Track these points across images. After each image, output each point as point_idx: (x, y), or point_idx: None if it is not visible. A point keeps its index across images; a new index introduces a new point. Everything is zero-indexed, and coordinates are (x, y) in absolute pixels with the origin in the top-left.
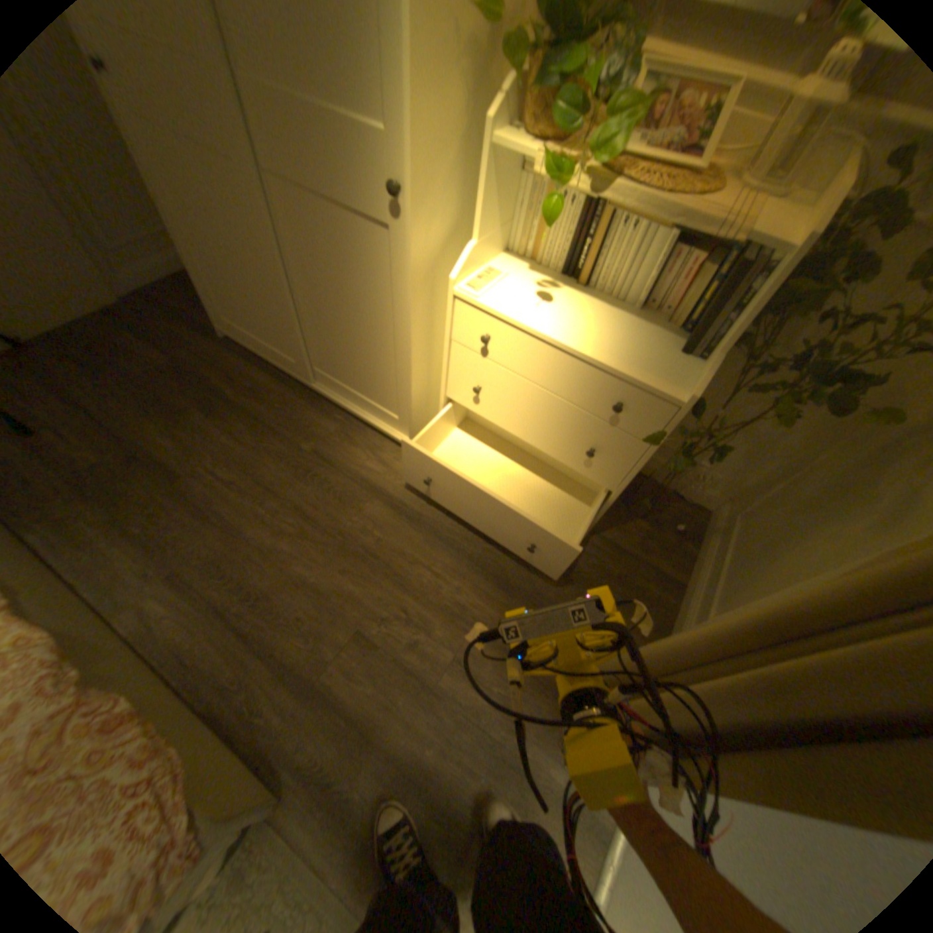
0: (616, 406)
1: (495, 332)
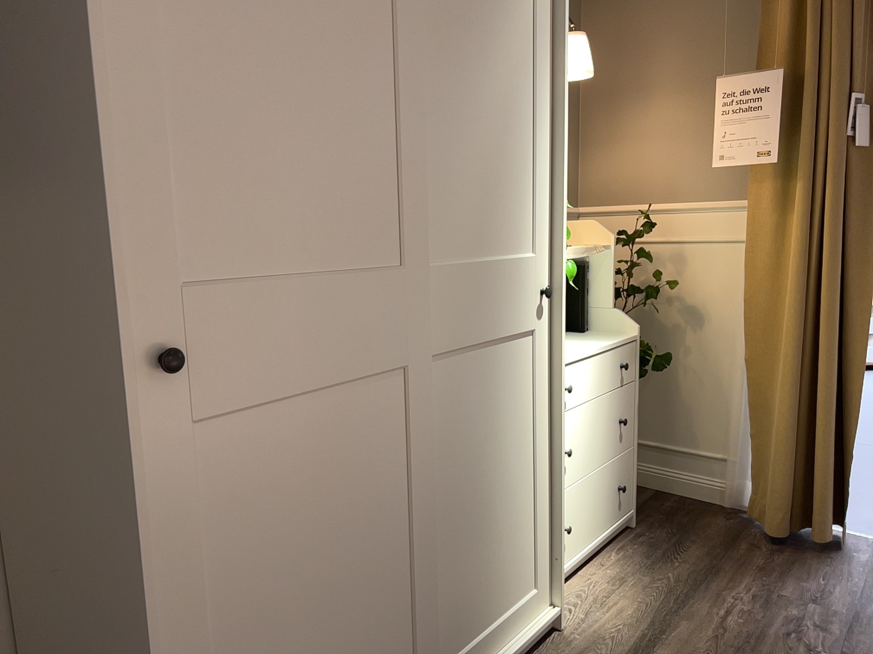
0: (628, 366)
1: (569, 379)
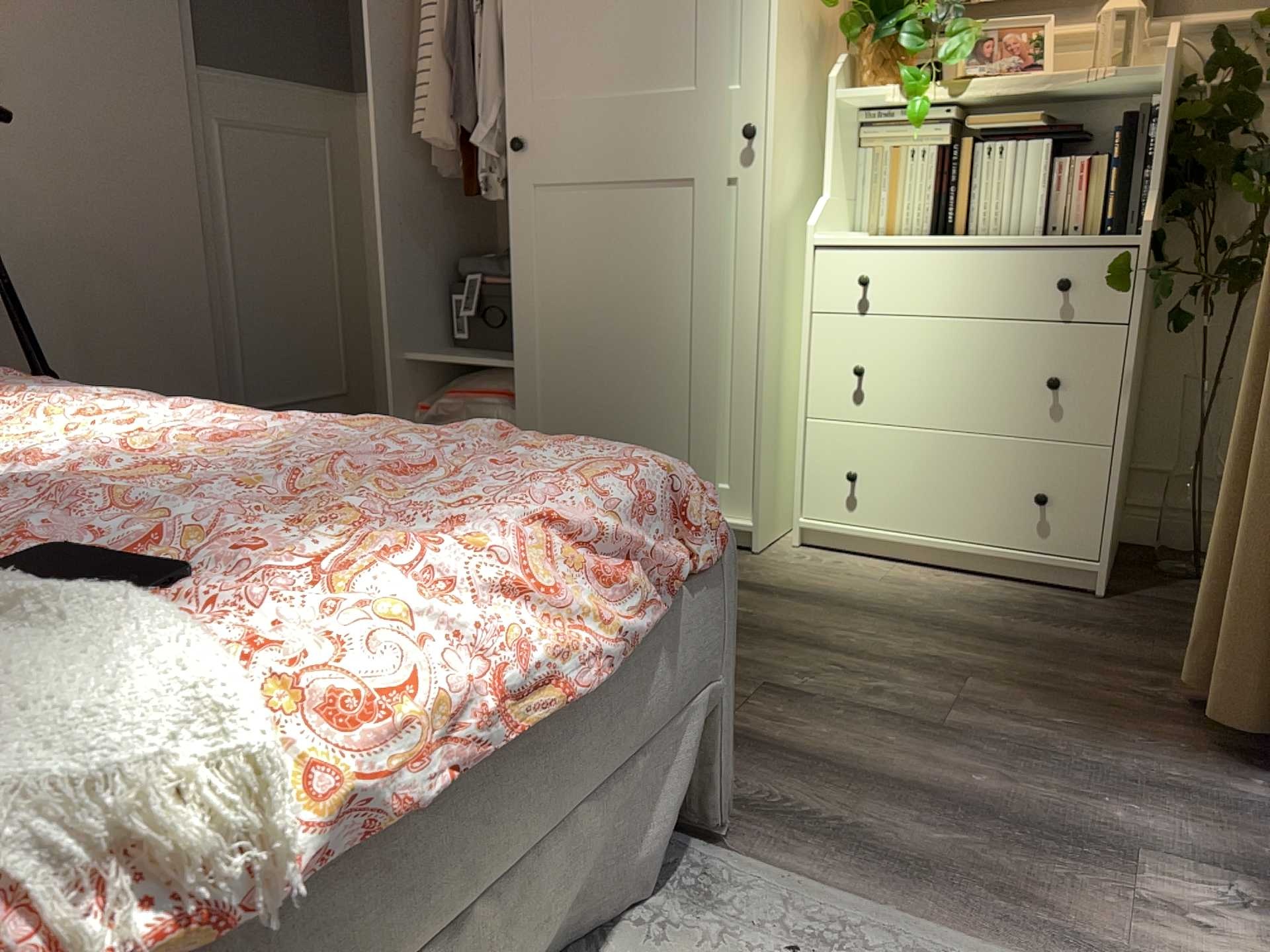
0: (1062, 283)
1: (875, 269)
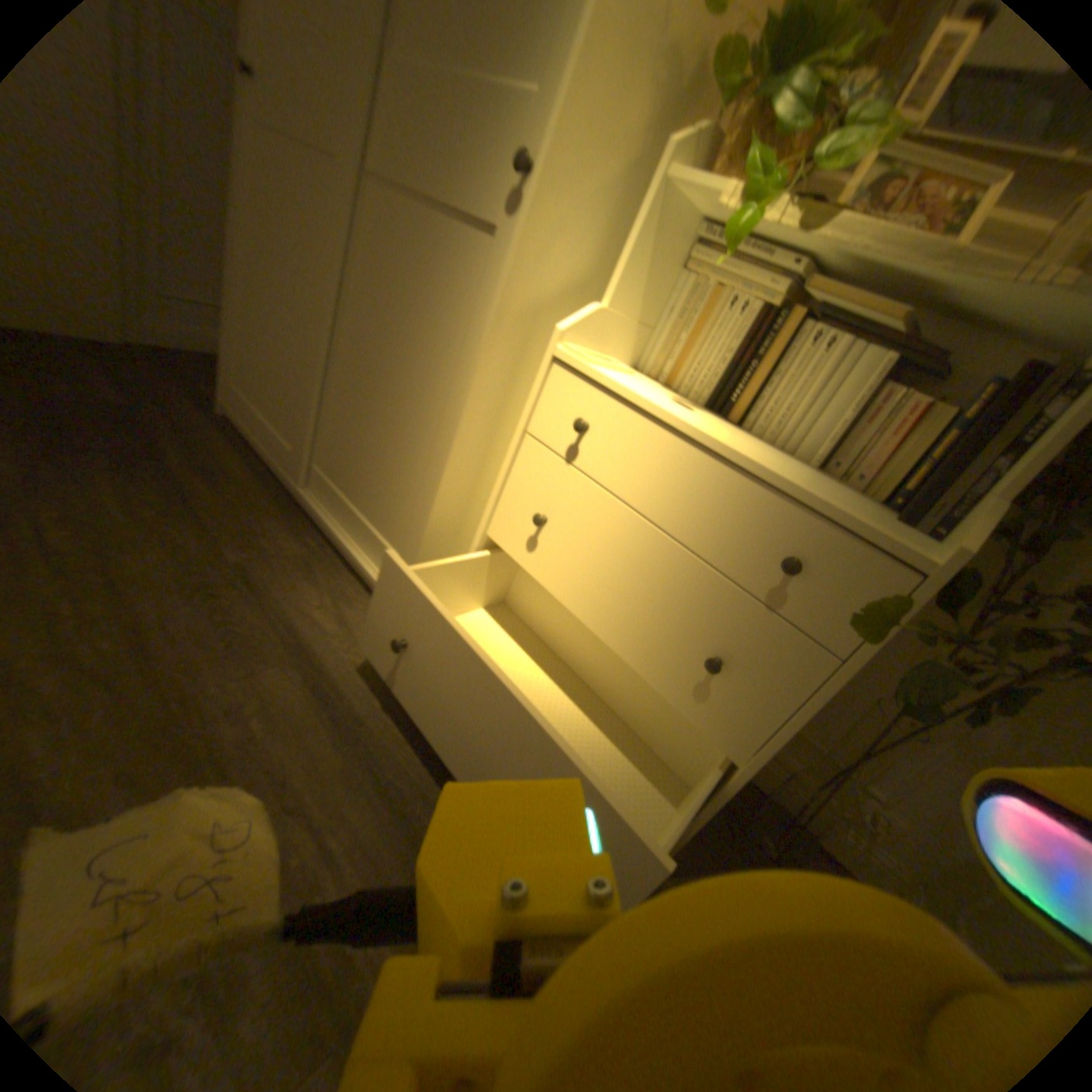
0: (791, 561)
1: (599, 418)
